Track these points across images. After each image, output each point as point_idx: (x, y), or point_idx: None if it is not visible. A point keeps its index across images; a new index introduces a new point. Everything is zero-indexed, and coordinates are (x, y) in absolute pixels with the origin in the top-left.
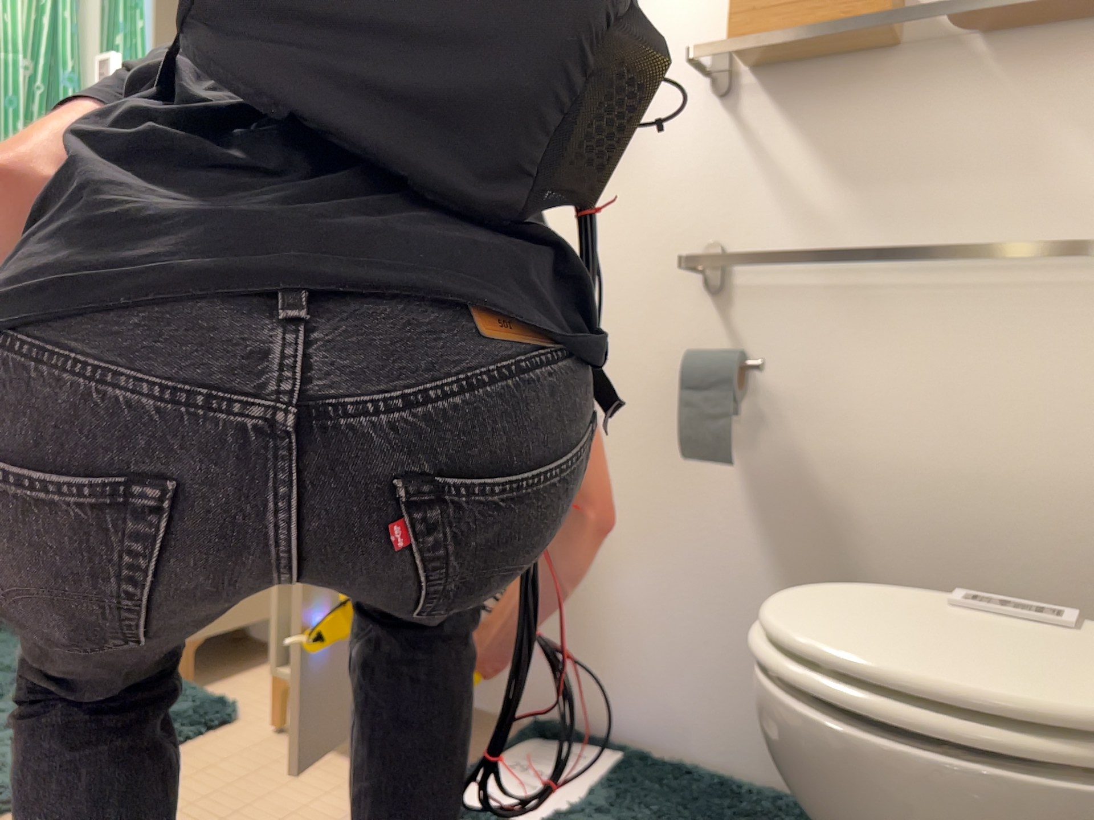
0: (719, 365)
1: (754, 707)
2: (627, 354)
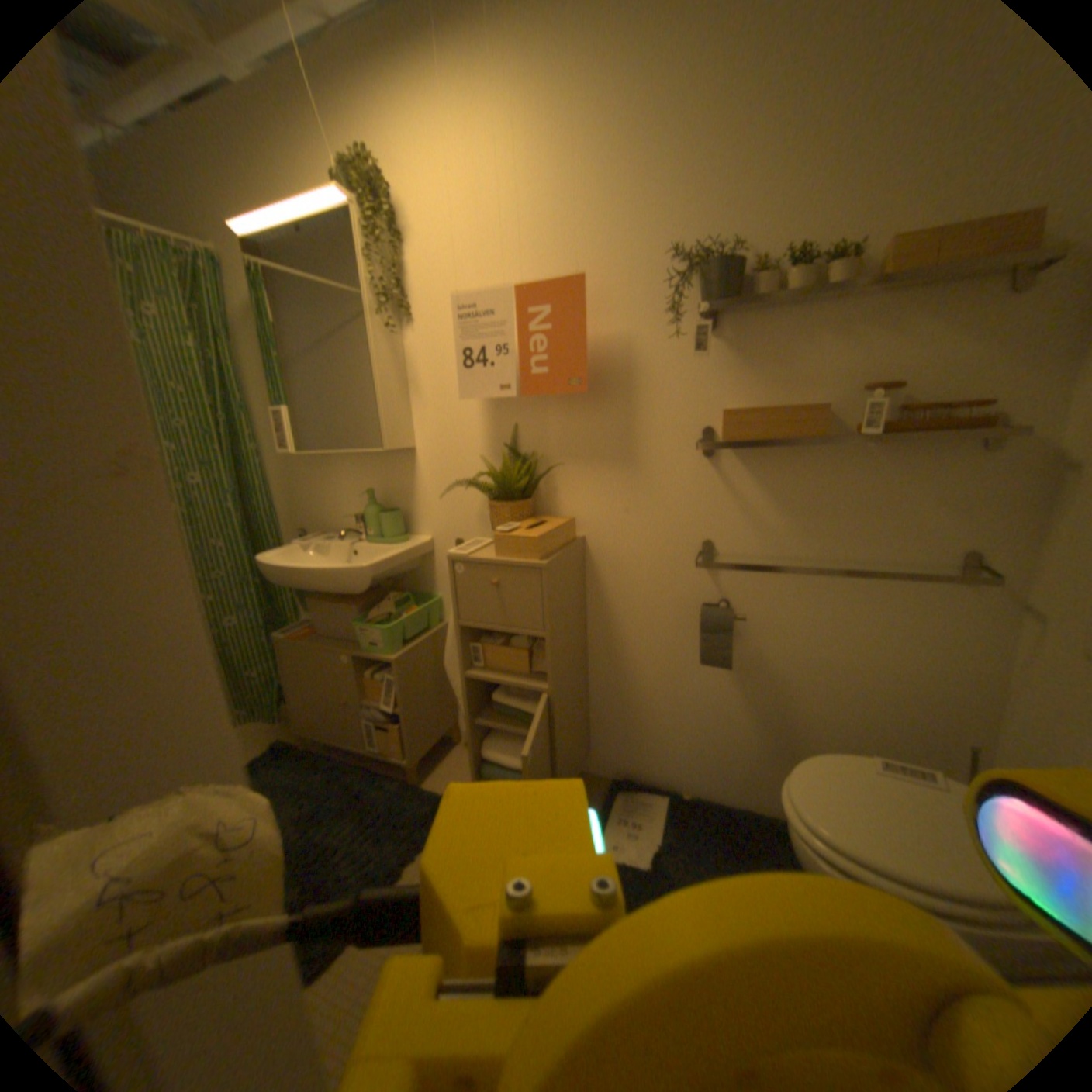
0: (727, 622)
1: (740, 776)
2: (657, 597)
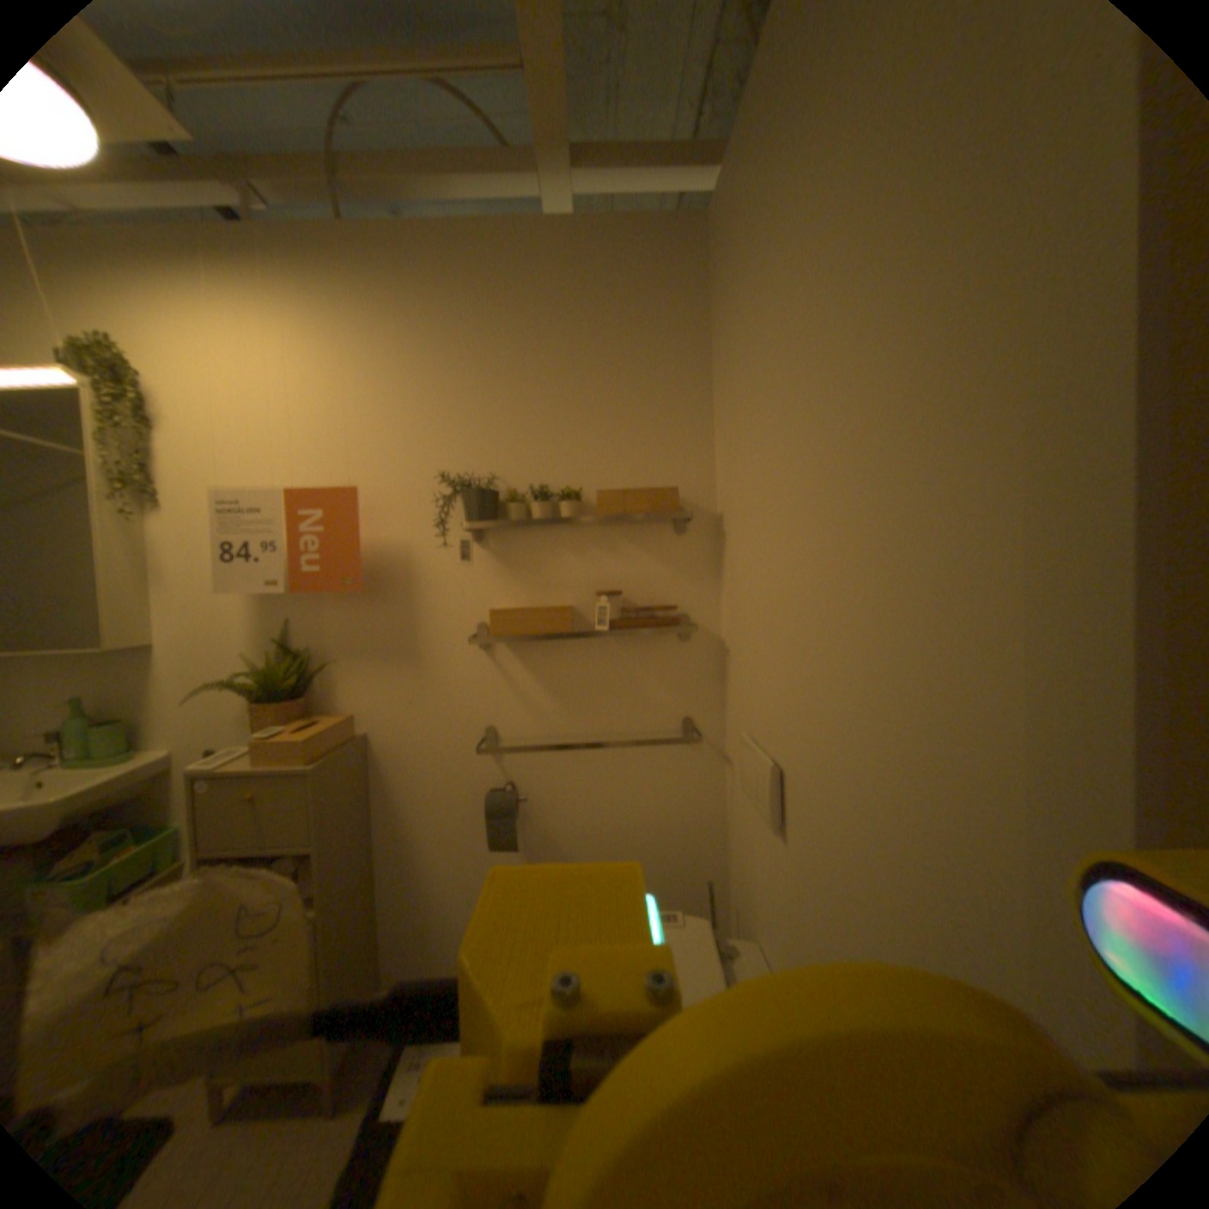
0: (509, 804)
1: None
2: (447, 788)
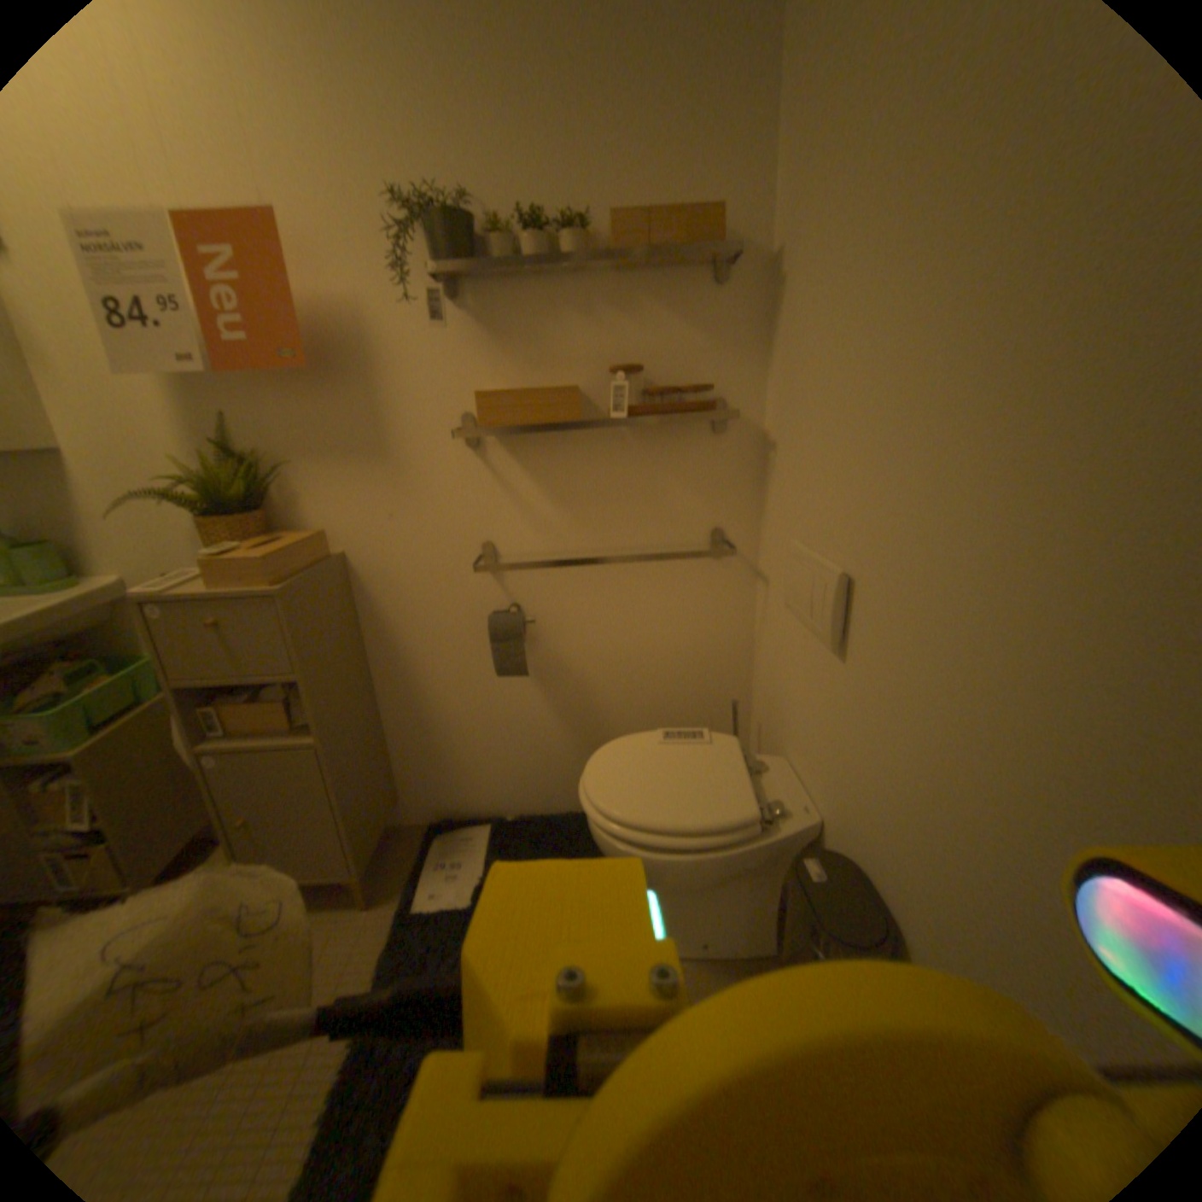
0: (516, 626)
1: (558, 780)
2: (444, 611)
